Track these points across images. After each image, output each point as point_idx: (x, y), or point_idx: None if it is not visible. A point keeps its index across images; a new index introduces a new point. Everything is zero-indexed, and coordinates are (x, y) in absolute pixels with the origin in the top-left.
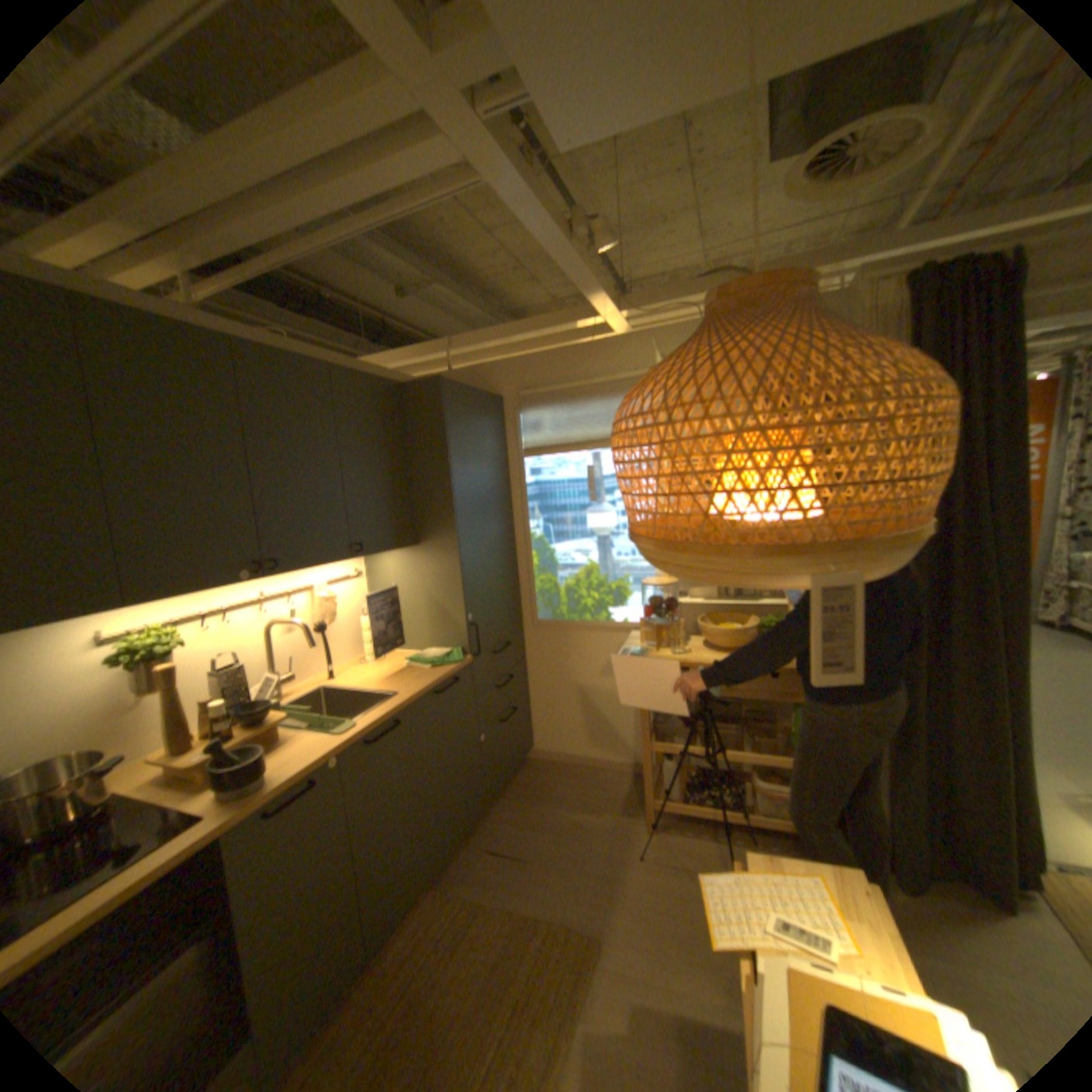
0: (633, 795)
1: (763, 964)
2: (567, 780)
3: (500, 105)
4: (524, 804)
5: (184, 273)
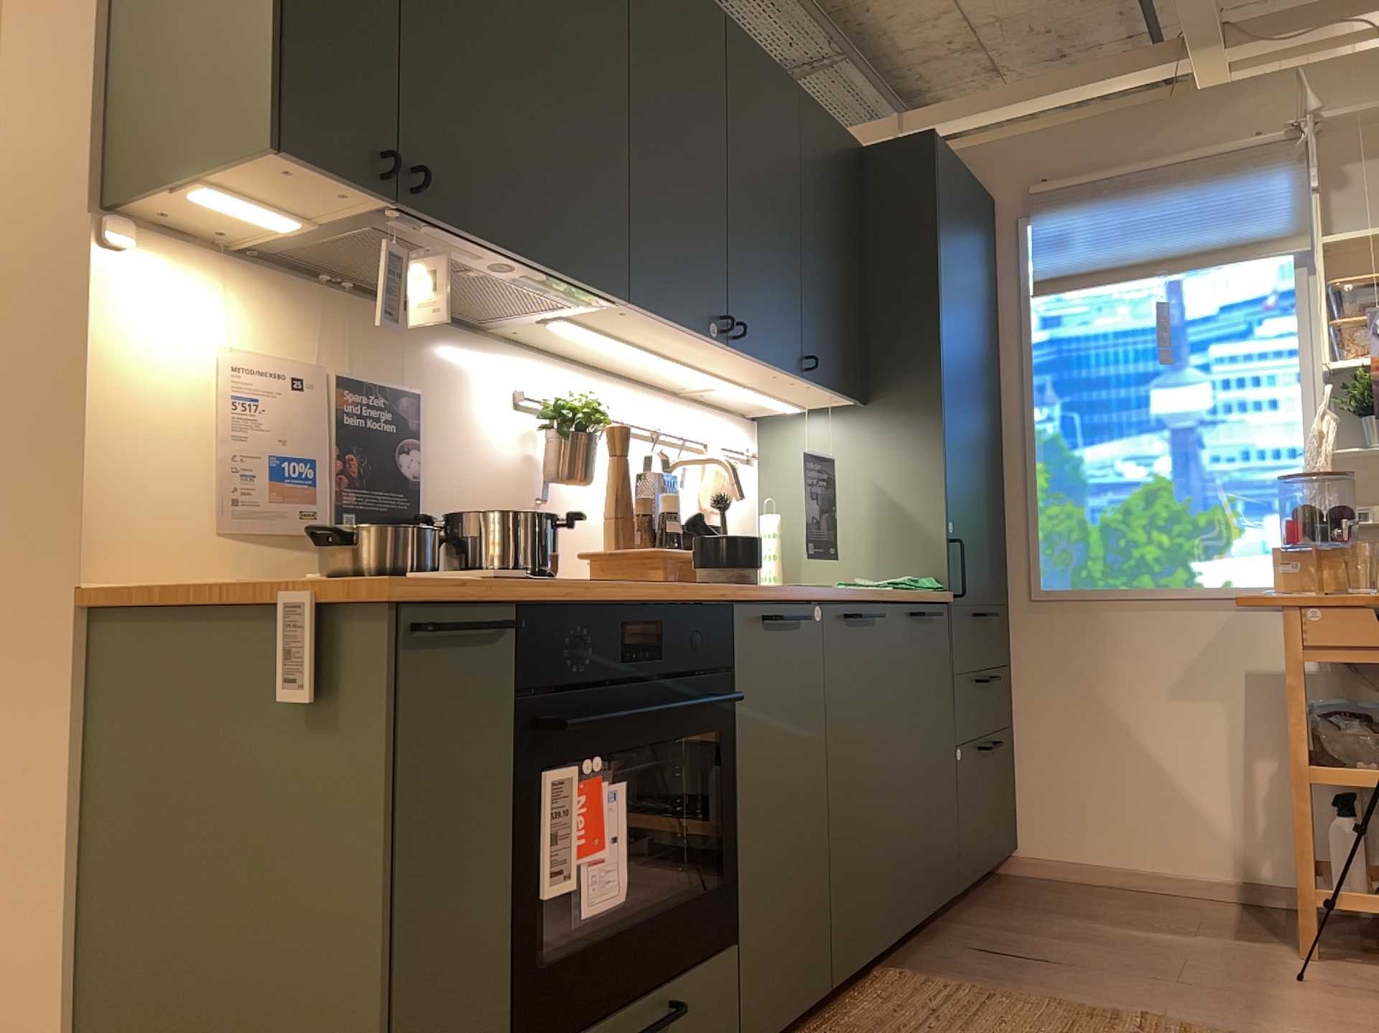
0: (1252, 920)
1: None
2: (1102, 897)
3: None
4: (1025, 912)
5: None
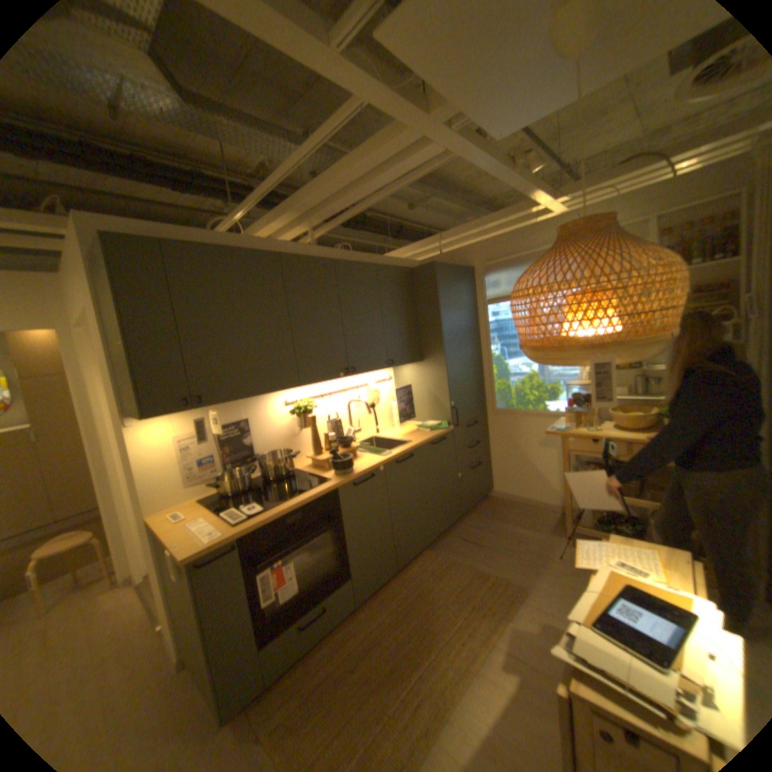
0: (561, 524)
1: (603, 577)
2: (515, 511)
3: (464, 121)
4: (486, 519)
5: (310, 229)
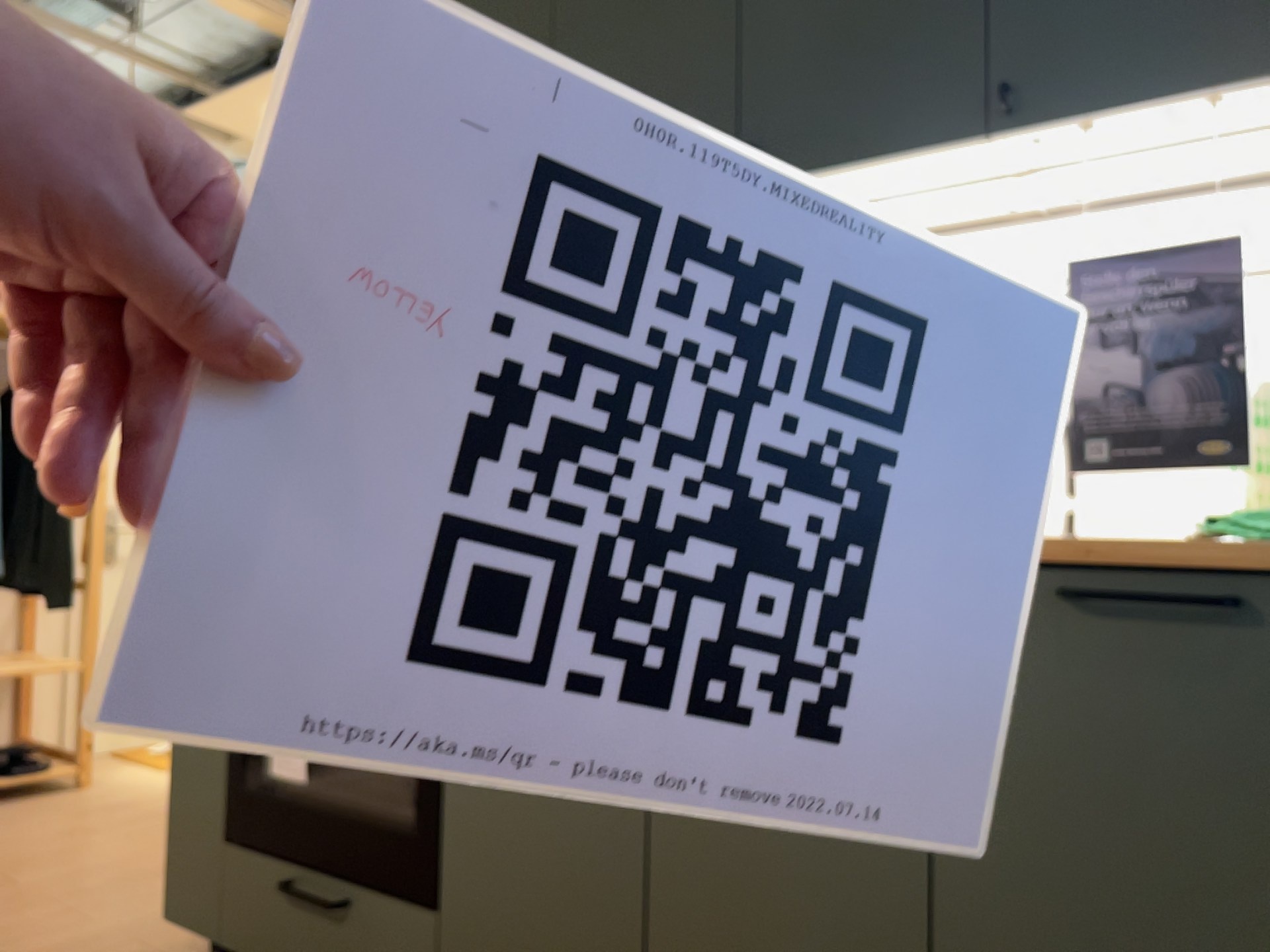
0: None
1: None
2: None
3: None
4: None
5: None
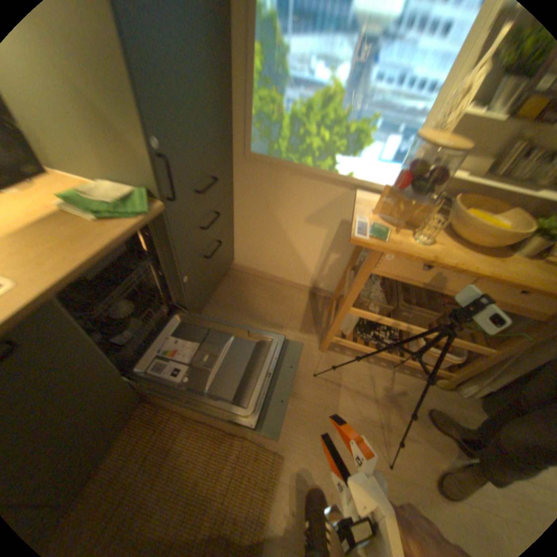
0: (309, 310)
1: None
2: (259, 291)
3: None
4: (225, 312)
5: None
